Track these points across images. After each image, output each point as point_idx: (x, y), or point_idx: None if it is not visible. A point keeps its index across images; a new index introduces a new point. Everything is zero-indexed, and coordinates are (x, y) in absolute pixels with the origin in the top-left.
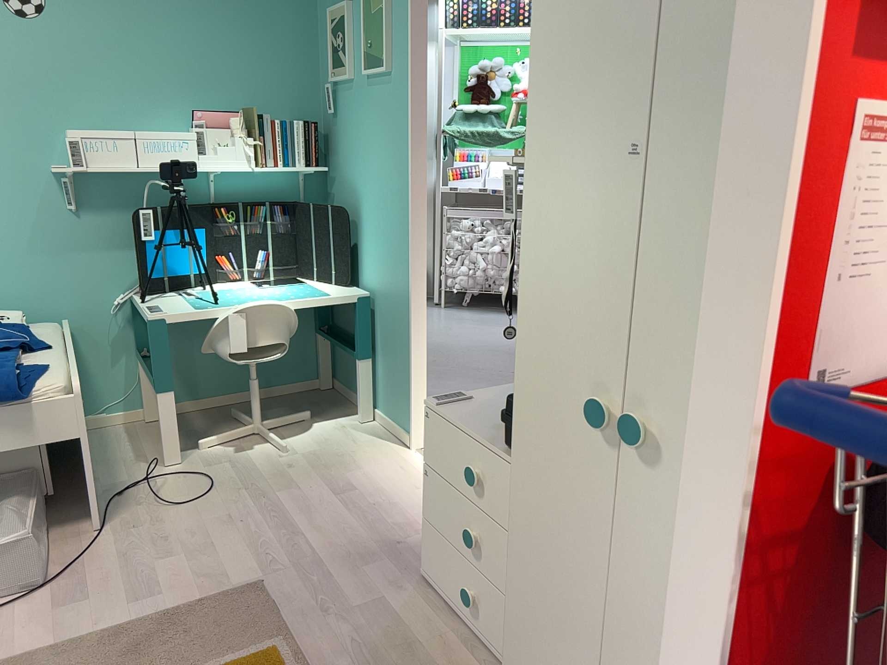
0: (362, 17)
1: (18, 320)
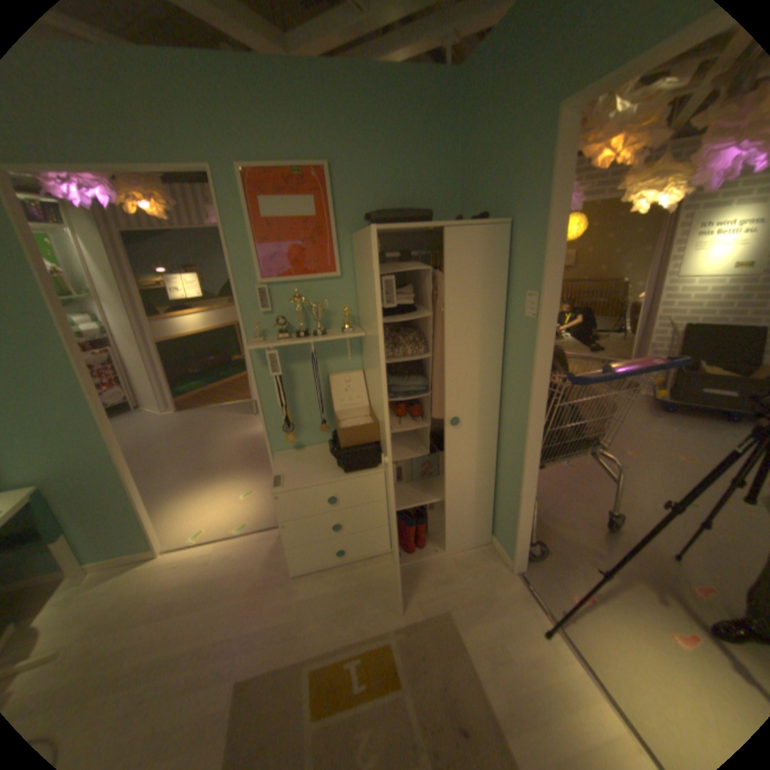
0: None
1: None
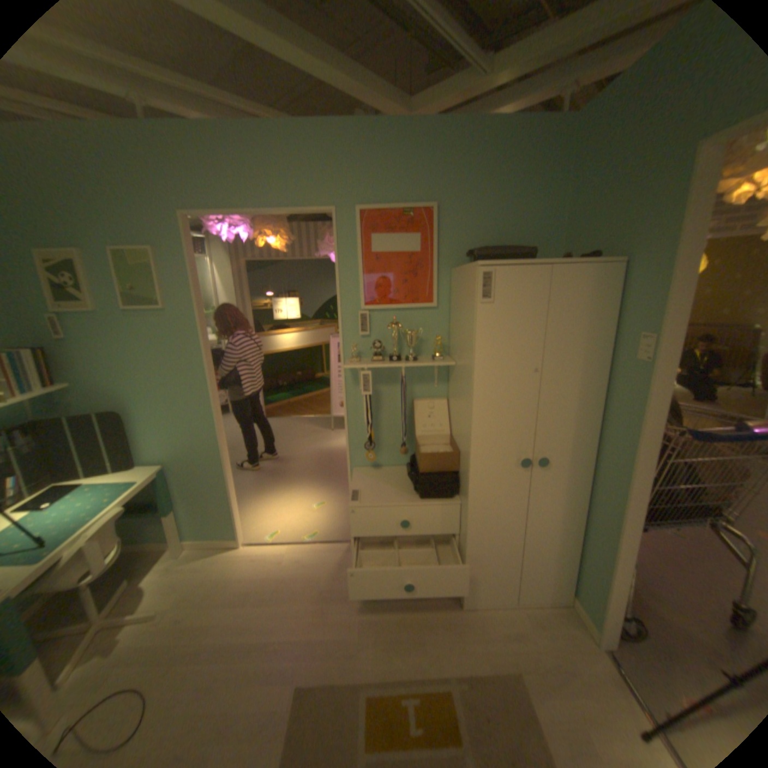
0: (104, 263)
1: None
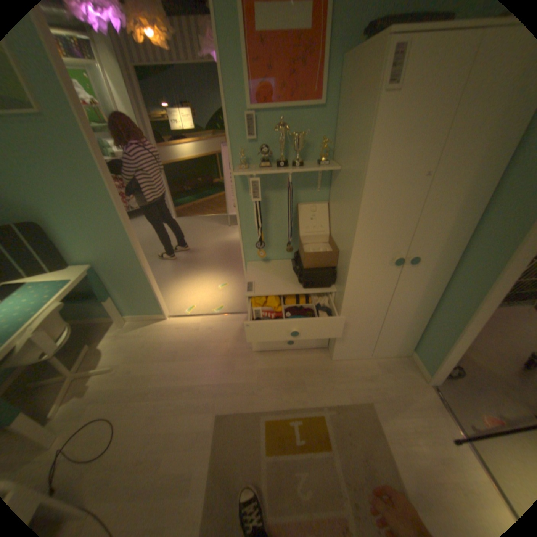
0: None
1: None
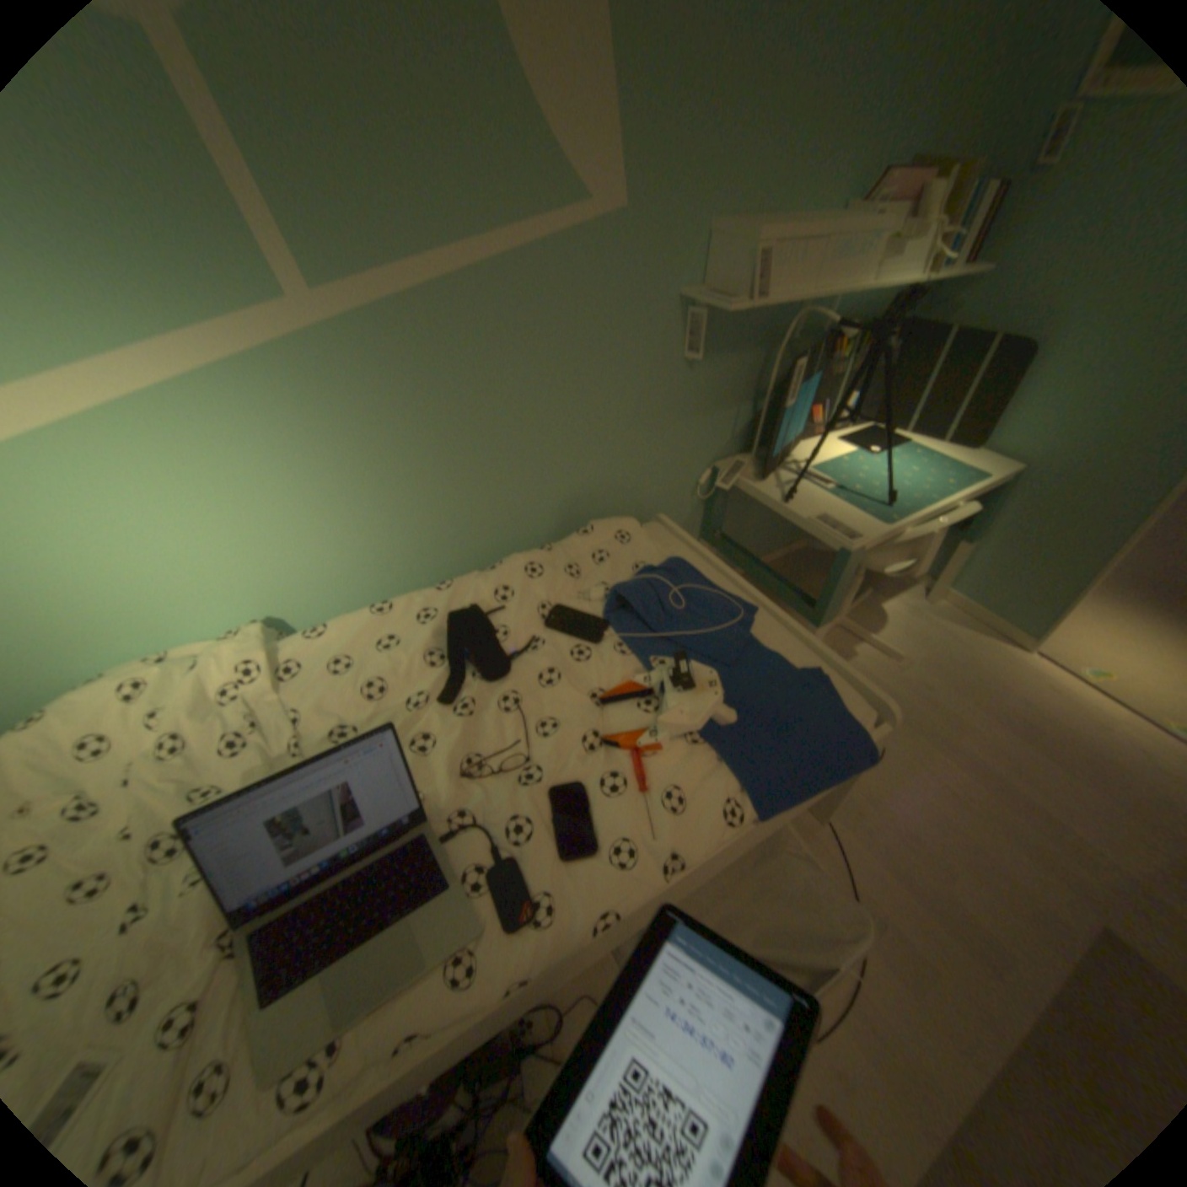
0: None
1: (668, 551)
